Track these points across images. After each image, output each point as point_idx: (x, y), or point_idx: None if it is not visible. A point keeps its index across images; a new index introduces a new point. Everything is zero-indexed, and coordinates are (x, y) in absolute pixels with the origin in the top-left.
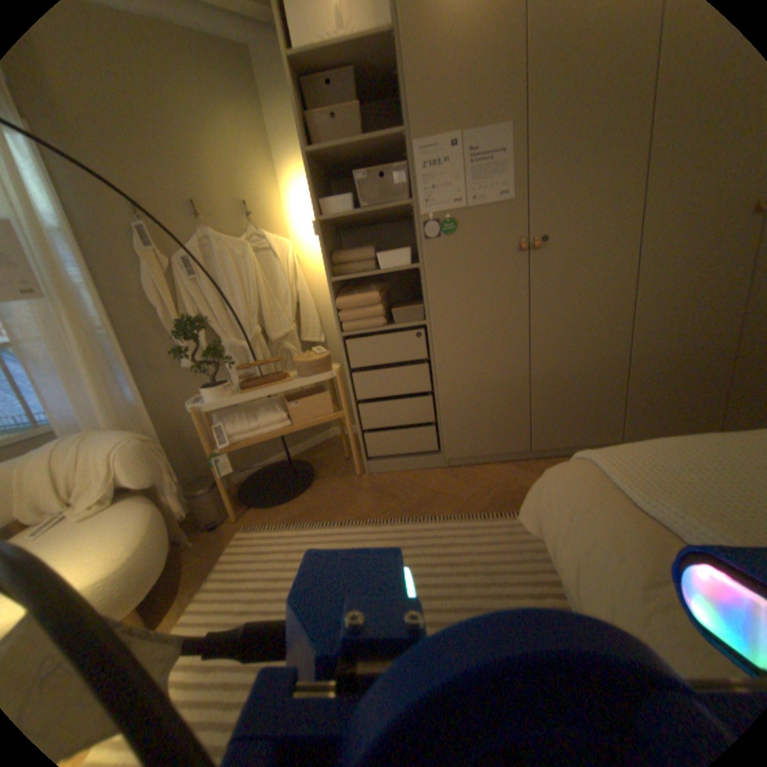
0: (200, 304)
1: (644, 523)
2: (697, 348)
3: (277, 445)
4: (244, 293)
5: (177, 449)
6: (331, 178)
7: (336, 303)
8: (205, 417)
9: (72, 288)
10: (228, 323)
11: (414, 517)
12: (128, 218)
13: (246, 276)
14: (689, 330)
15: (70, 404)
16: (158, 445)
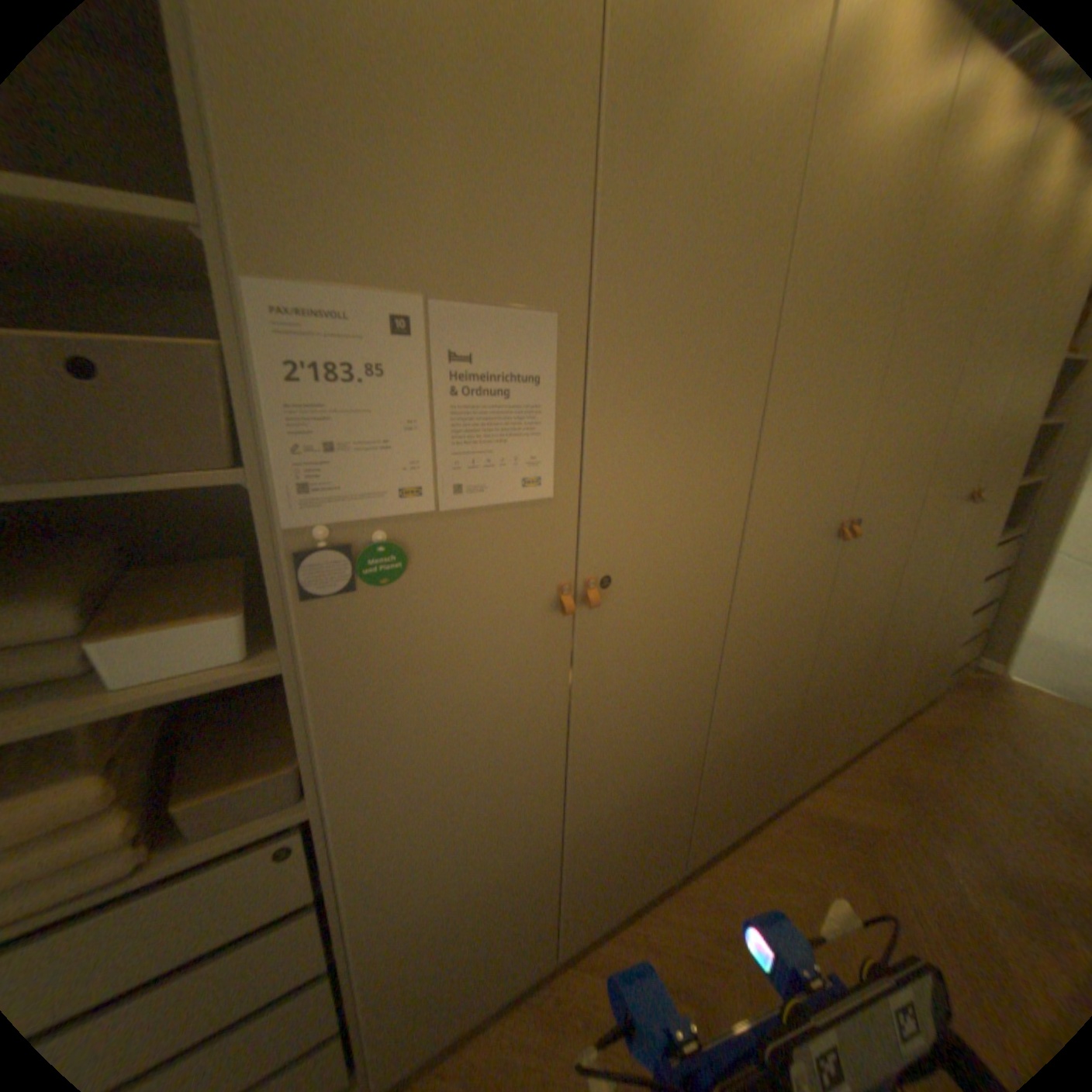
0: None
1: None
2: (773, 717)
3: None
4: None
5: None
6: None
7: None
8: None
9: None
10: None
11: None
12: None
13: None
14: (769, 697)
15: None
16: None
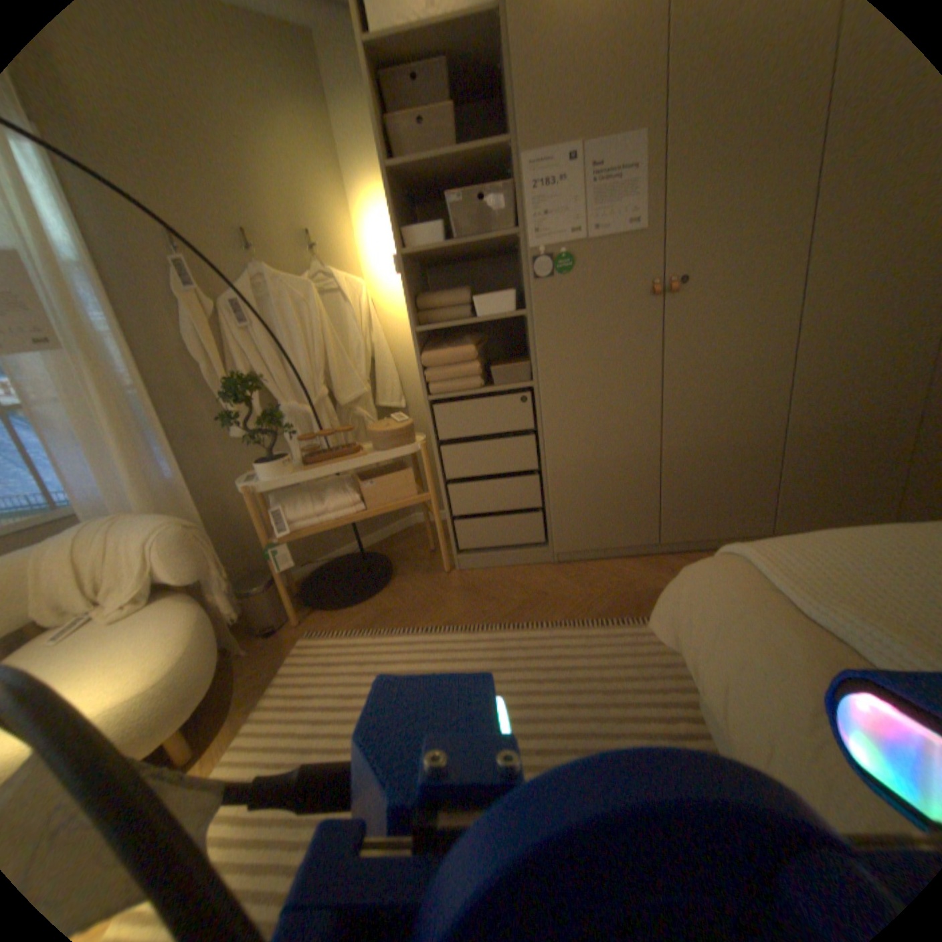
0: (253, 359)
1: (811, 634)
2: (870, 419)
3: (347, 534)
4: (306, 346)
5: (225, 537)
6: (415, 201)
7: (421, 358)
8: (259, 498)
9: (95, 337)
10: (287, 383)
11: (515, 623)
12: (164, 249)
13: (309, 324)
14: (861, 396)
15: (96, 480)
16: (203, 532)
